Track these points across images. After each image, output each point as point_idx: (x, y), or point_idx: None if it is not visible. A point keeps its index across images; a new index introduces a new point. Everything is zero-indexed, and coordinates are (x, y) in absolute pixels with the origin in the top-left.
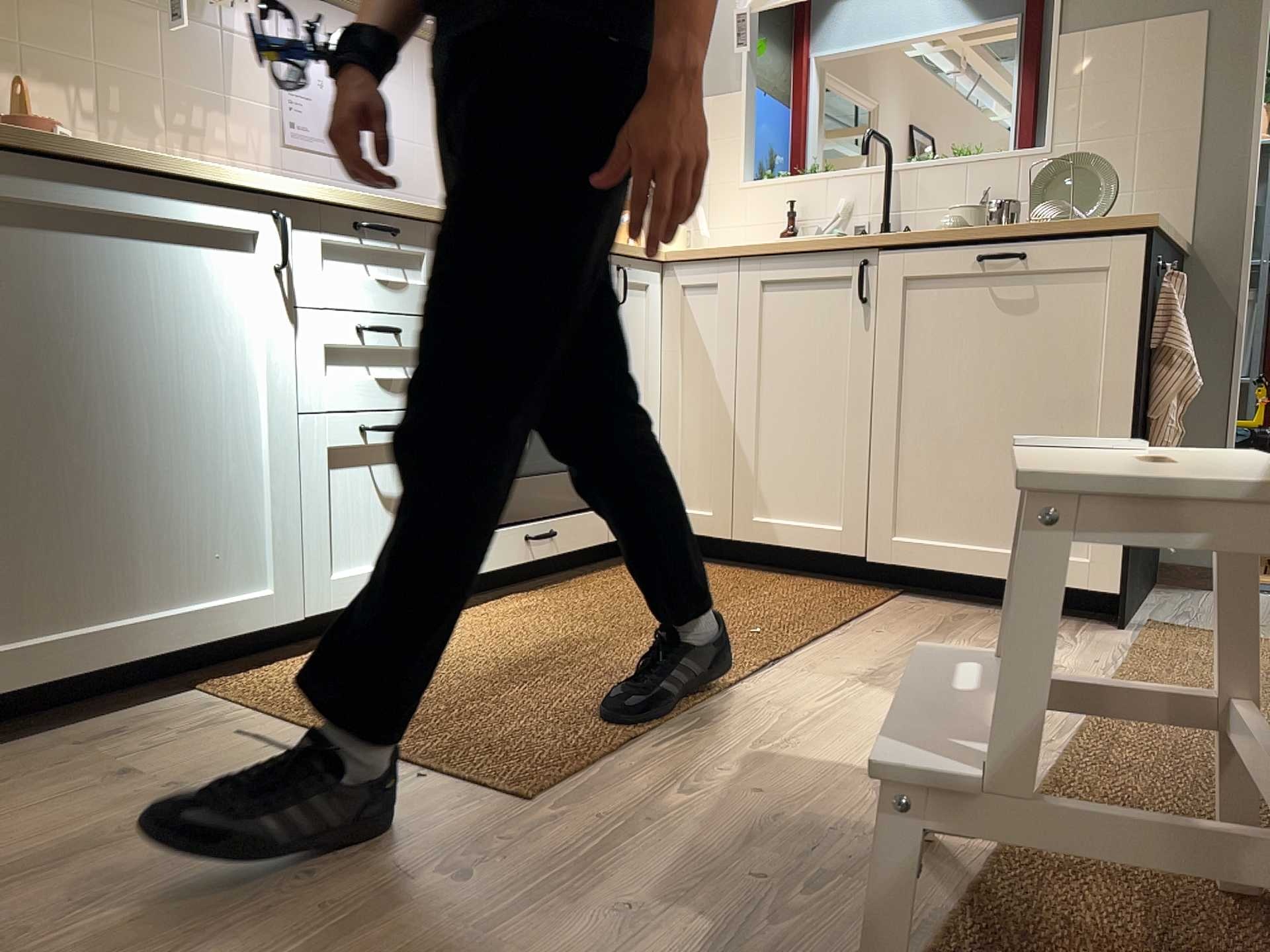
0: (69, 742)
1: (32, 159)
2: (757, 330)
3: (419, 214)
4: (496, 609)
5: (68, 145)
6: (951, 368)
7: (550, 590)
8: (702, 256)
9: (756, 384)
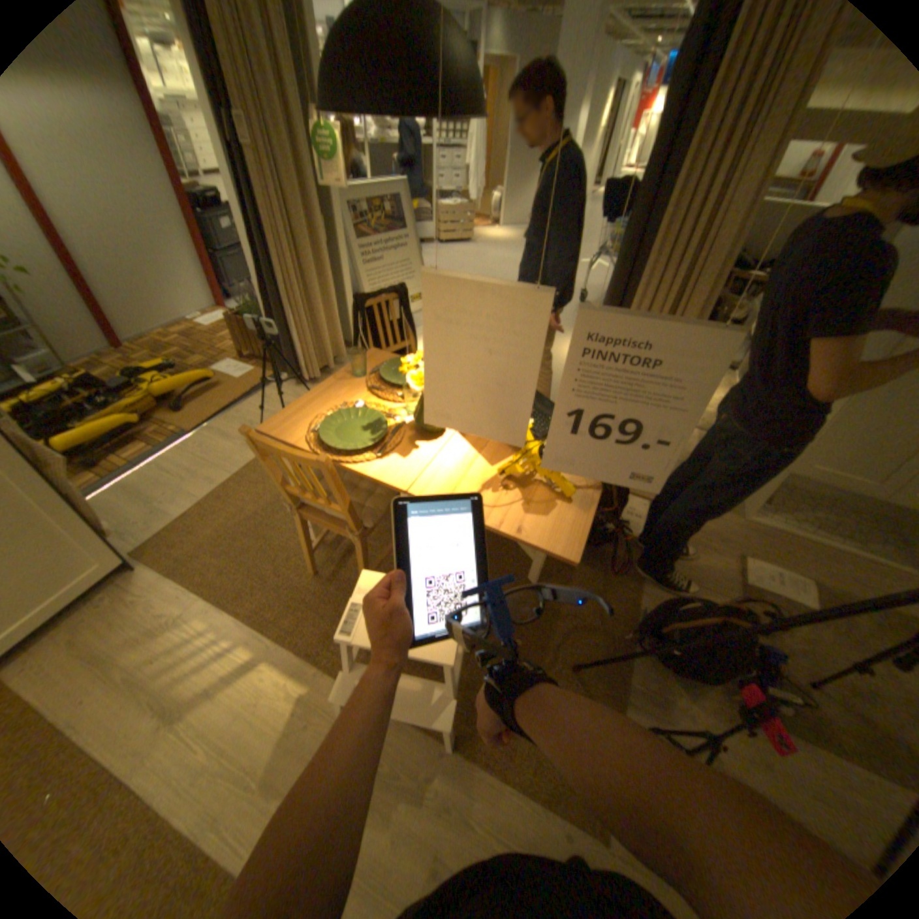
0: None
1: None
2: None
3: None
4: None
5: None
6: None
7: None
8: None
9: None
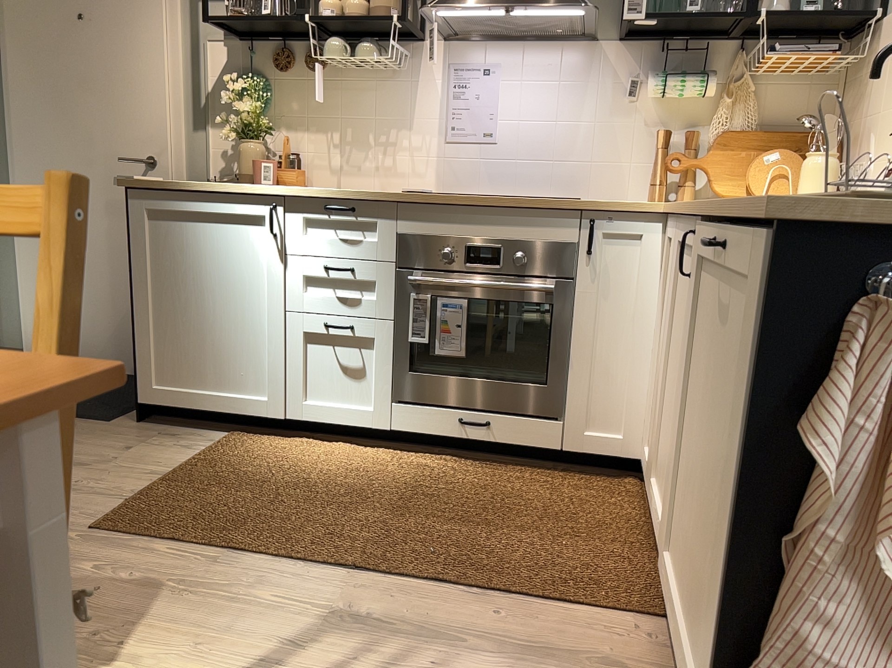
0: (166, 431)
1: (168, 193)
2: (672, 295)
3: (367, 198)
4: (422, 460)
5: (190, 184)
6: (701, 383)
7: (485, 466)
8: (667, 215)
9: (666, 349)
